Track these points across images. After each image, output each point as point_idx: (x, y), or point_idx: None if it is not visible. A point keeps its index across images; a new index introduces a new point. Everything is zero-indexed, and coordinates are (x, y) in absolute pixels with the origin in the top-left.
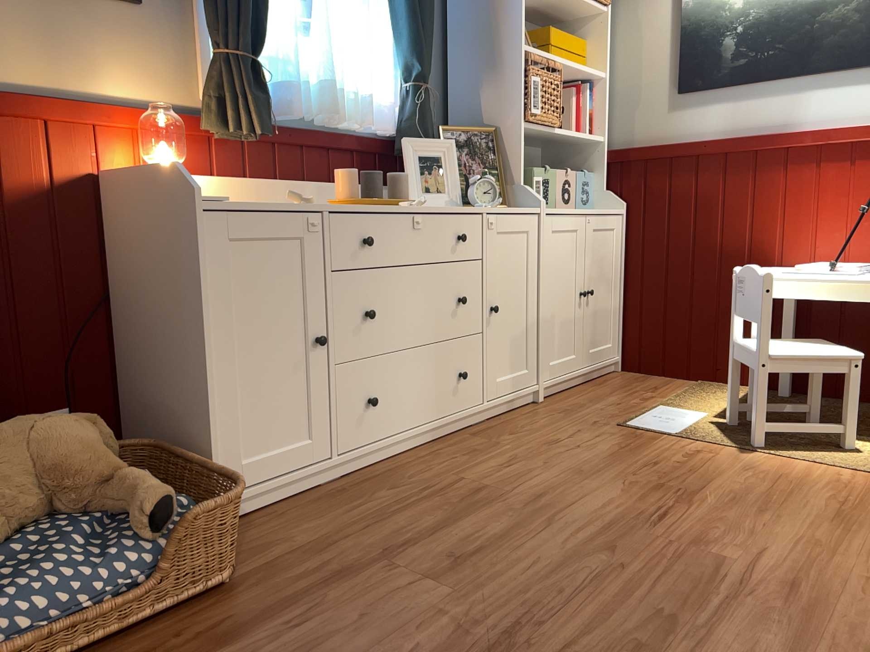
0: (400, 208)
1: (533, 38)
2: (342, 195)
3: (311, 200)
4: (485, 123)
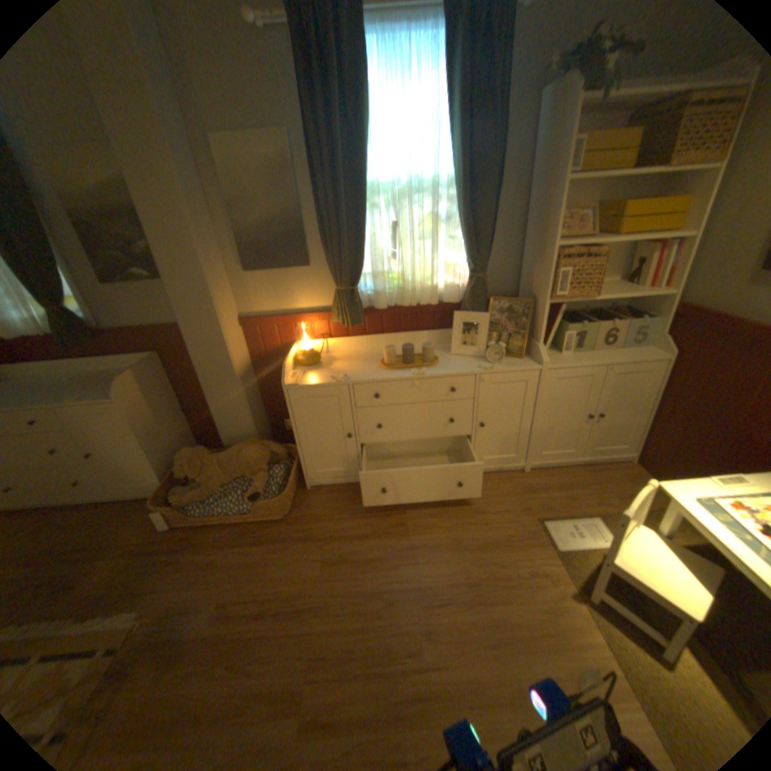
0: (405, 377)
1: (615, 206)
2: (385, 361)
3: (345, 378)
4: (532, 292)
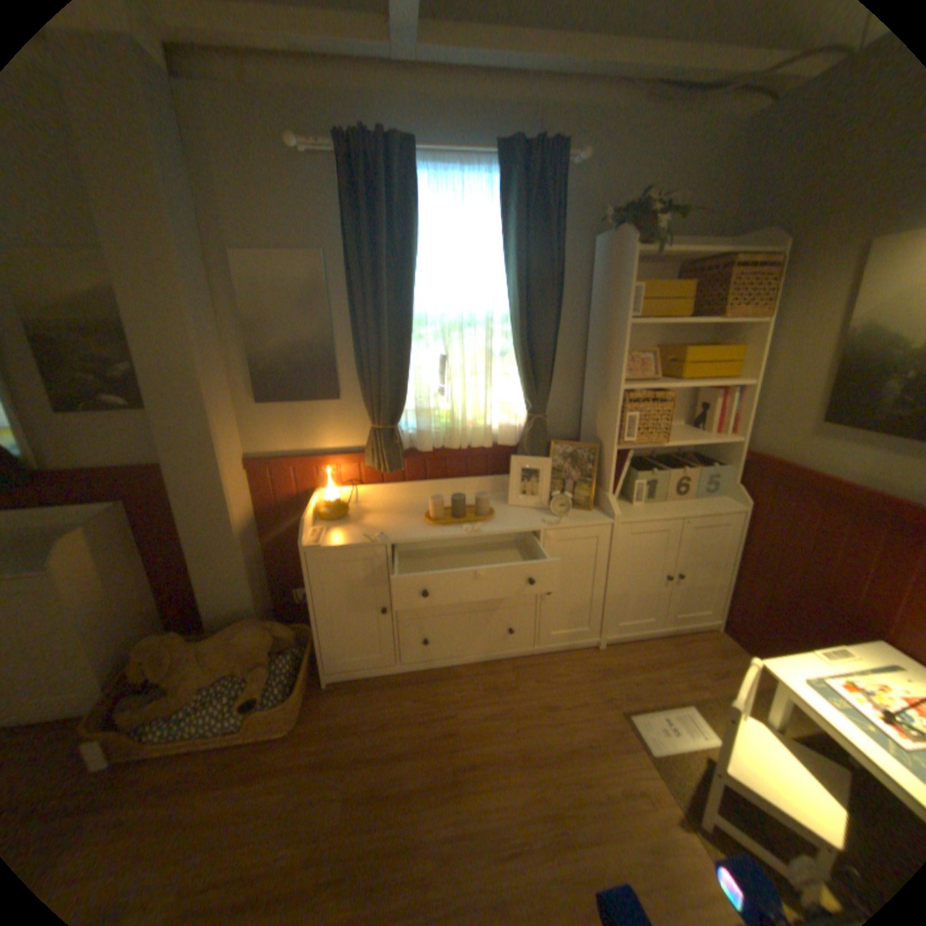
0: (457, 534)
1: (674, 351)
2: (431, 514)
3: (382, 537)
4: (597, 436)
